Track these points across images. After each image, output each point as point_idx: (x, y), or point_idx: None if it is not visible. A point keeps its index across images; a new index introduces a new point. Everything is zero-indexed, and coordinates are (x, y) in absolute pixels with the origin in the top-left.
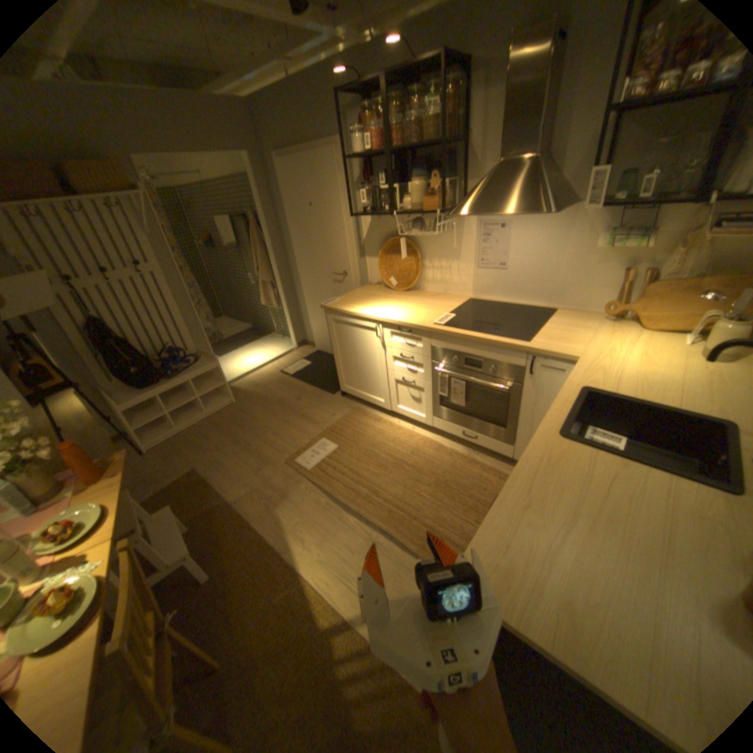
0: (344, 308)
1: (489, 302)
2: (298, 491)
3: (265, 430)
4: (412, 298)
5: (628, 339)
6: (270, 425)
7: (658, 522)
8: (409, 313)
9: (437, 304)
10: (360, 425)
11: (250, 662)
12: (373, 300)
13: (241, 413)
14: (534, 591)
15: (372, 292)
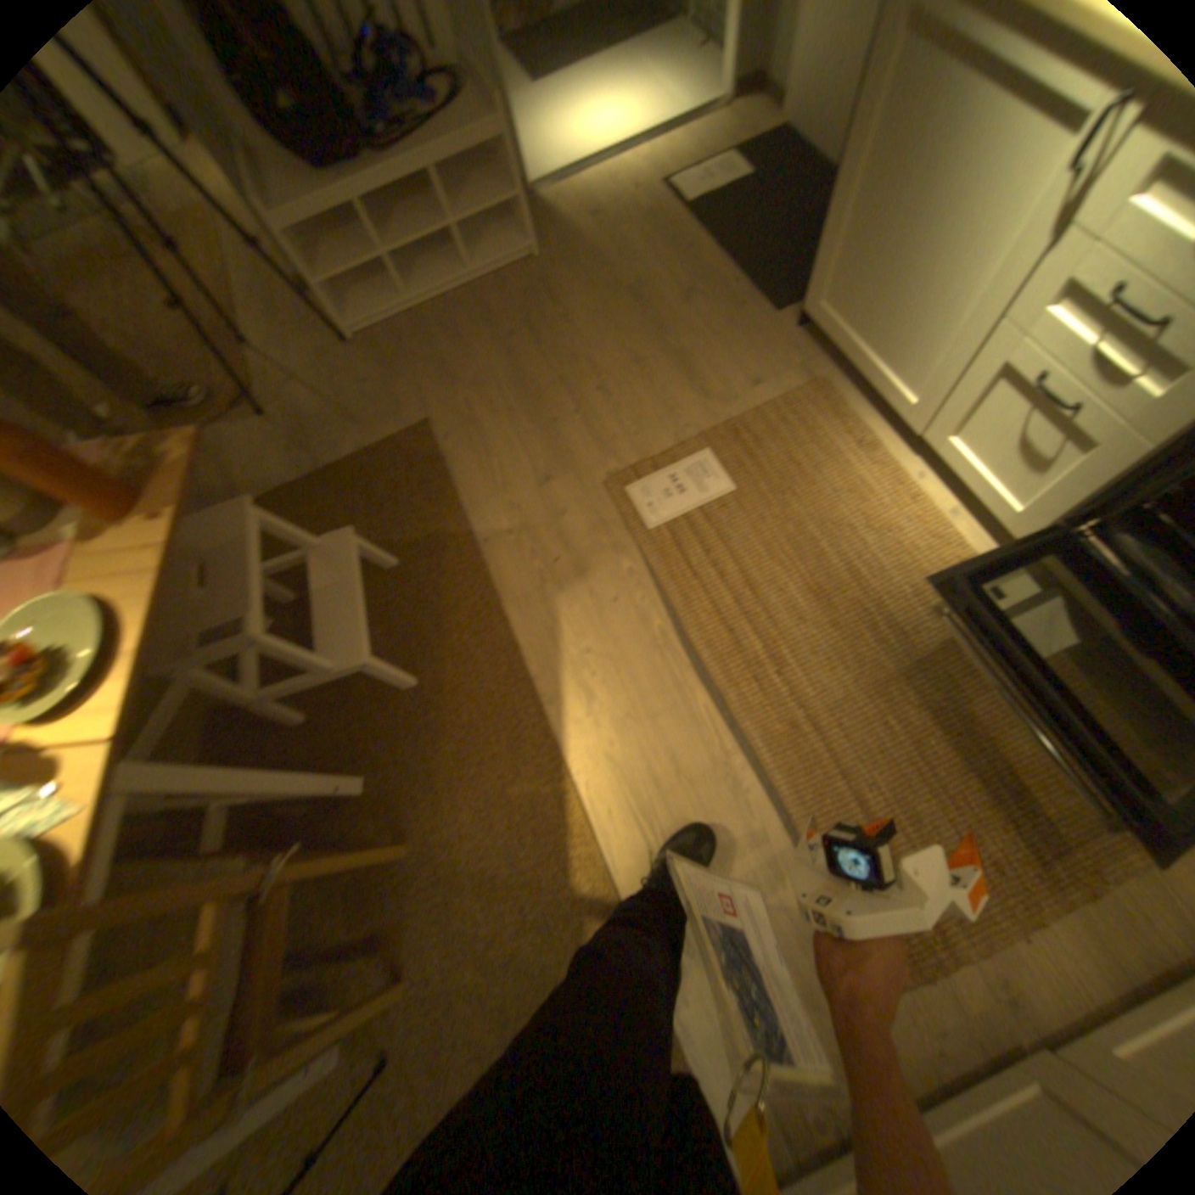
0: None
1: None
2: (611, 573)
3: (584, 371)
4: None
5: None
6: (597, 359)
7: None
8: None
9: None
10: (812, 447)
11: (450, 879)
12: None
13: (542, 298)
14: None
15: None
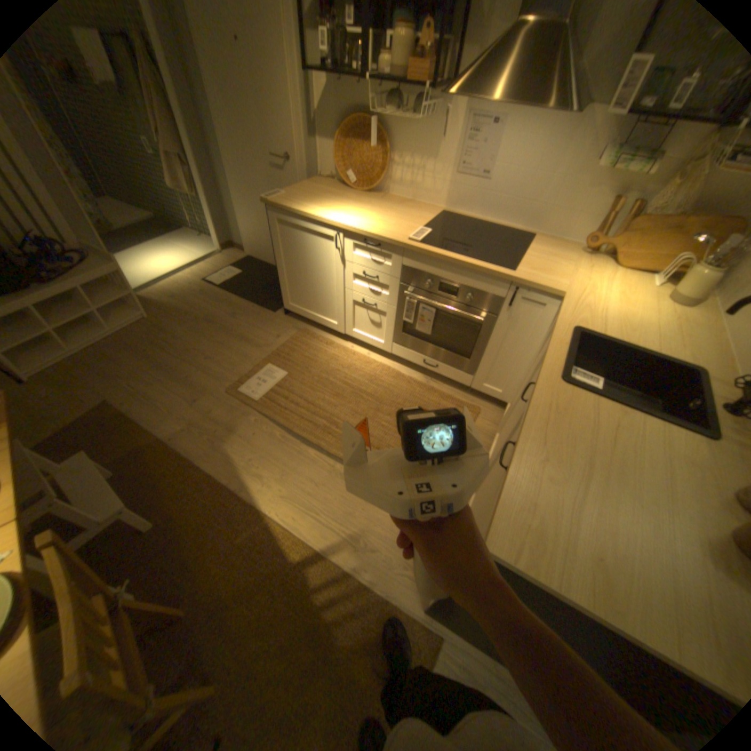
0: (295, 206)
1: (463, 218)
2: (247, 424)
3: (195, 353)
4: (377, 203)
5: (606, 276)
6: (200, 347)
7: (659, 468)
8: (377, 222)
9: (408, 214)
10: (311, 350)
11: (220, 604)
12: (329, 199)
13: (158, 331)
14: (568, 548)
15: (325, 188)
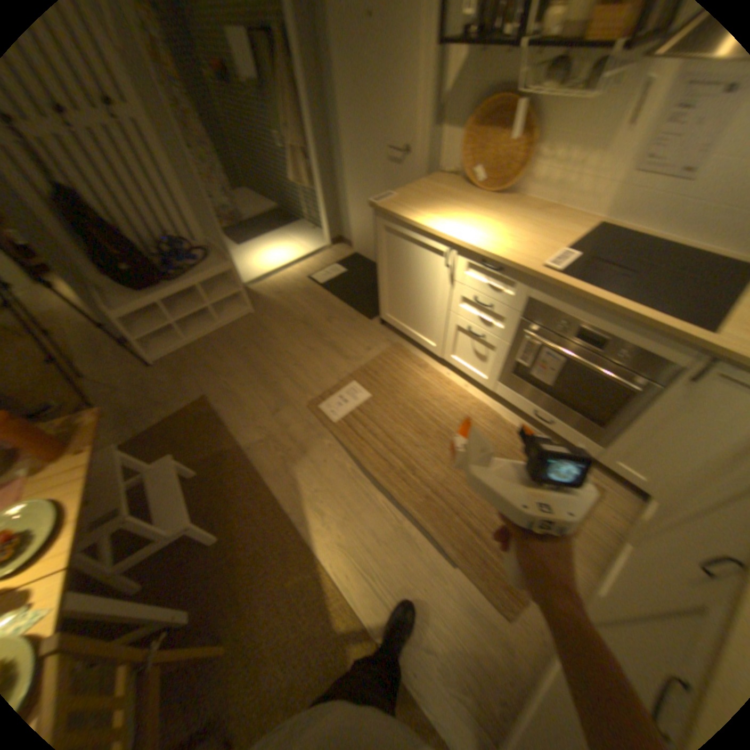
0: (406, 213)
1: (633, 233)
2: (322, 448)
3: (289, 358)
4: (509, 209)
5: None
6: (294, 351)
7: None
8: (504, 238)
9: (550, 227)
10: (401, 371)
11: (259, 655)
12: (448, 204)
13: (261, 330)
14: None
15: (447, 188)
